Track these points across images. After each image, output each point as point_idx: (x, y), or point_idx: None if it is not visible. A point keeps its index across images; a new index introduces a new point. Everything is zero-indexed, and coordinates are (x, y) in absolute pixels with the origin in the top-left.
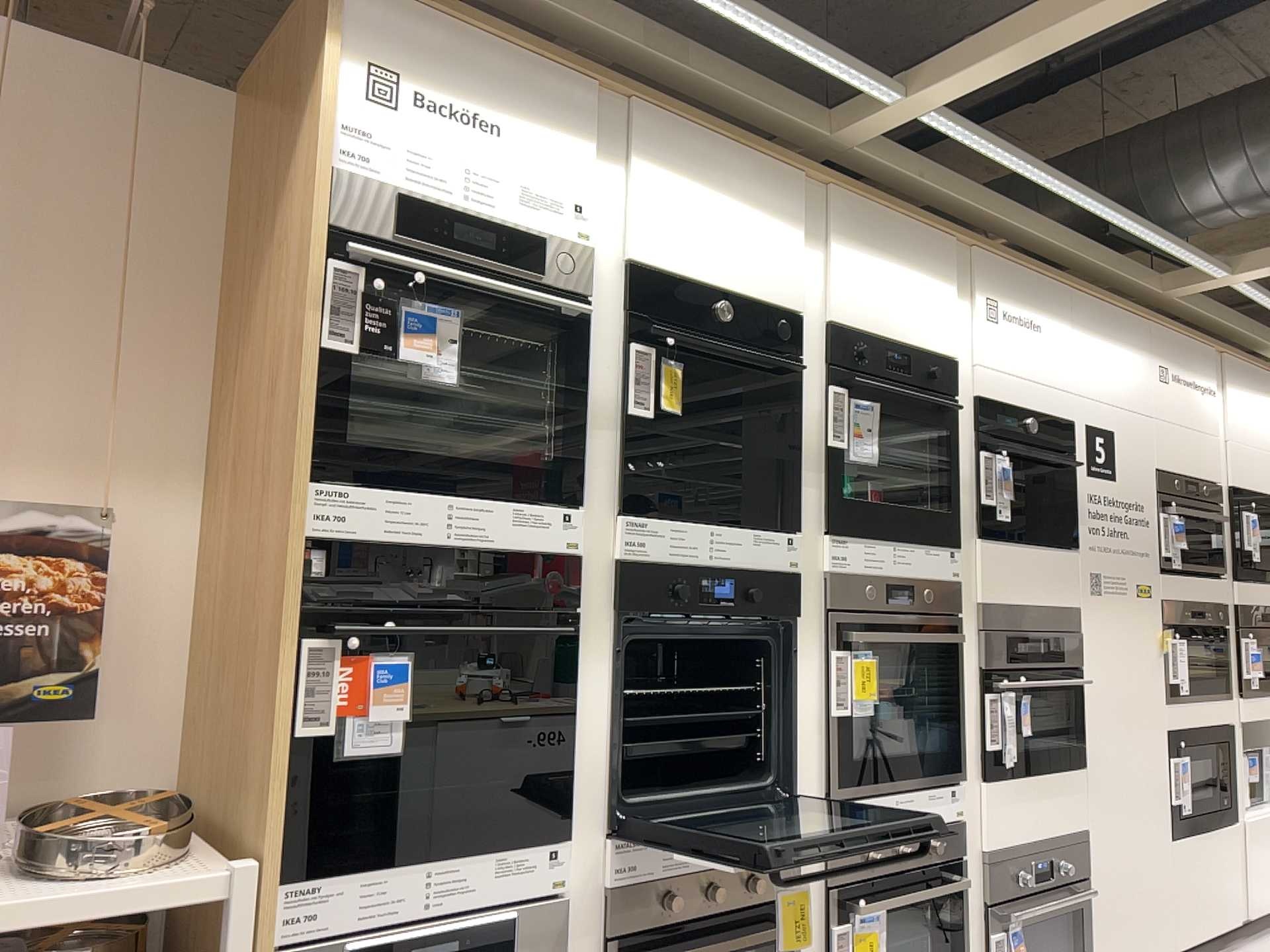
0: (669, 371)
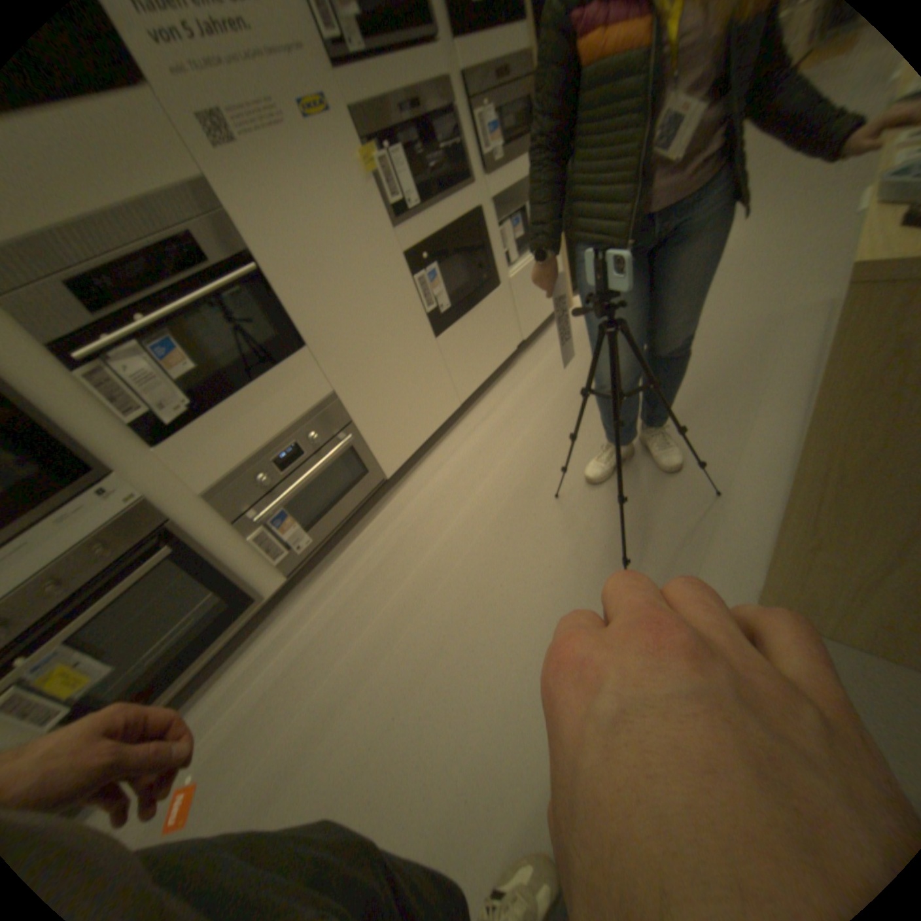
0: None
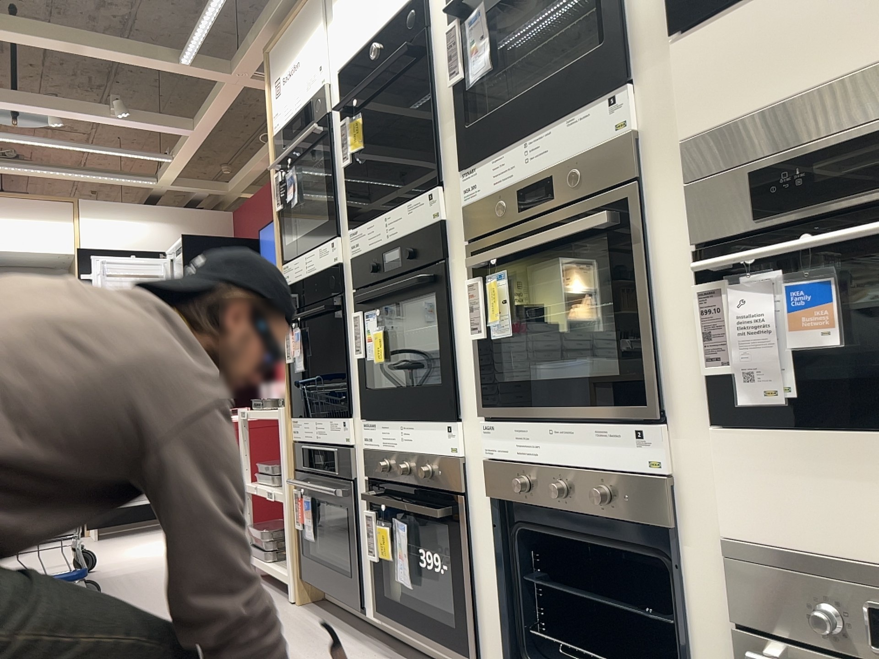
0: (350, 123)
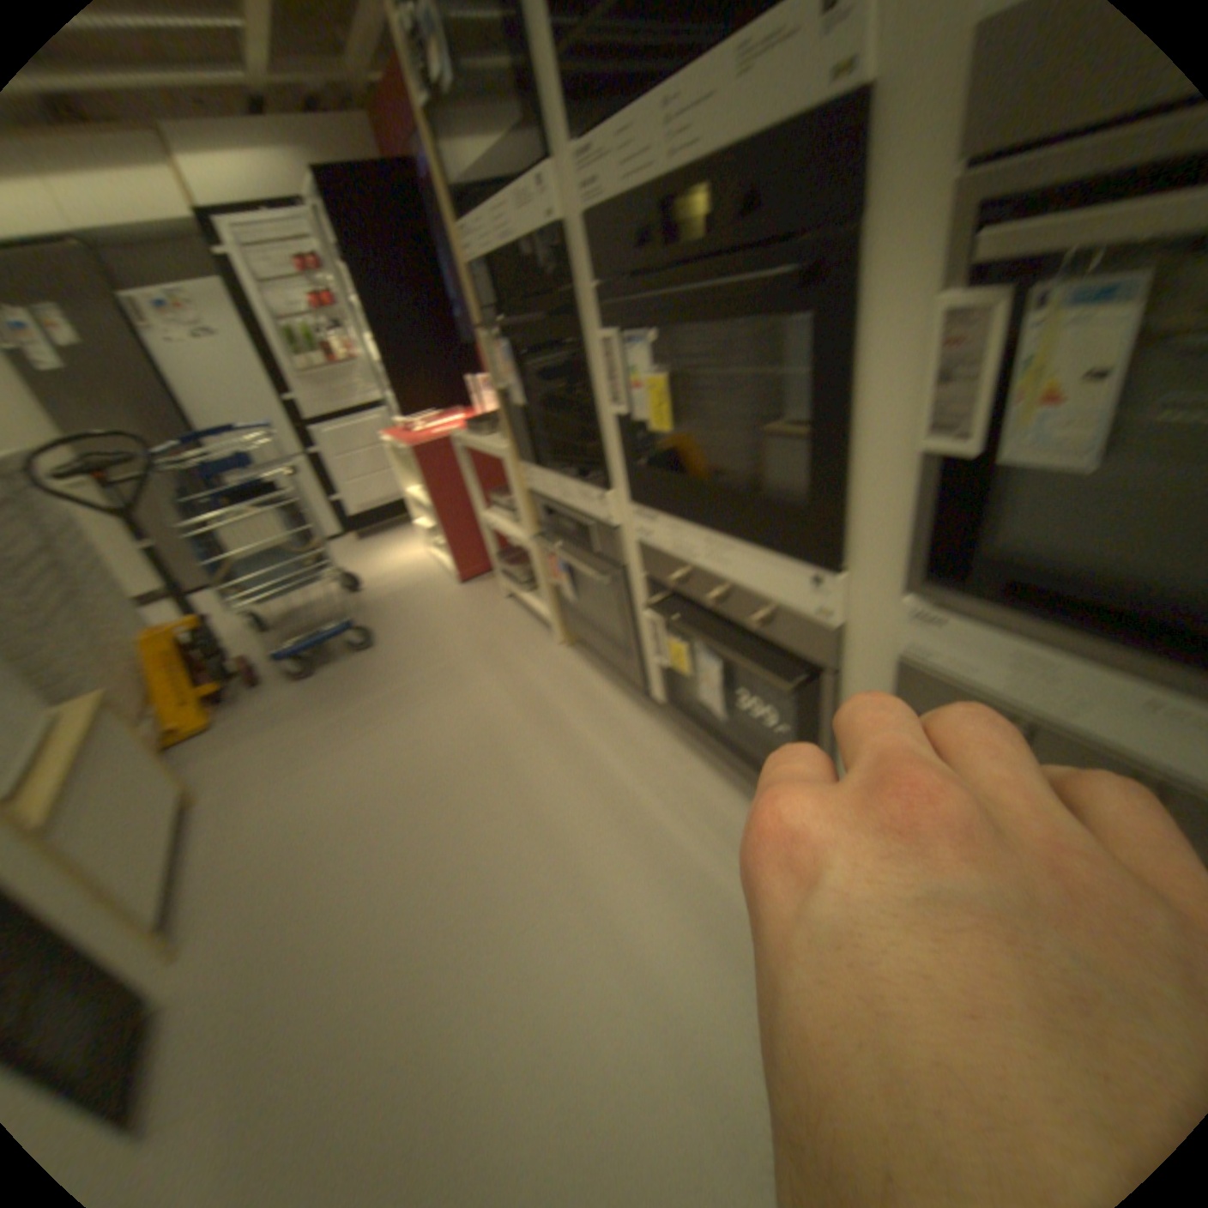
0: None
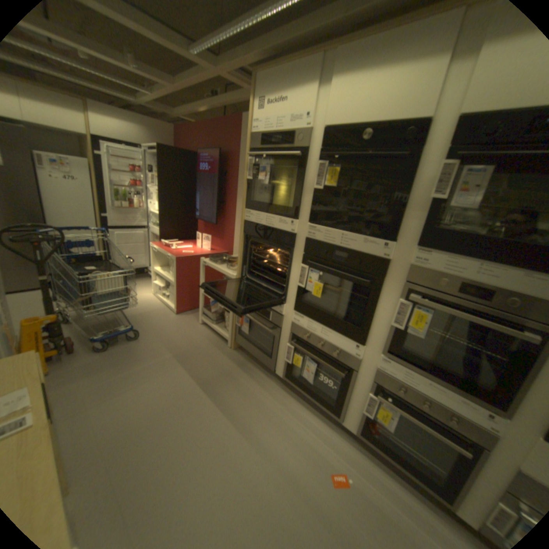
0: (331, 168)
